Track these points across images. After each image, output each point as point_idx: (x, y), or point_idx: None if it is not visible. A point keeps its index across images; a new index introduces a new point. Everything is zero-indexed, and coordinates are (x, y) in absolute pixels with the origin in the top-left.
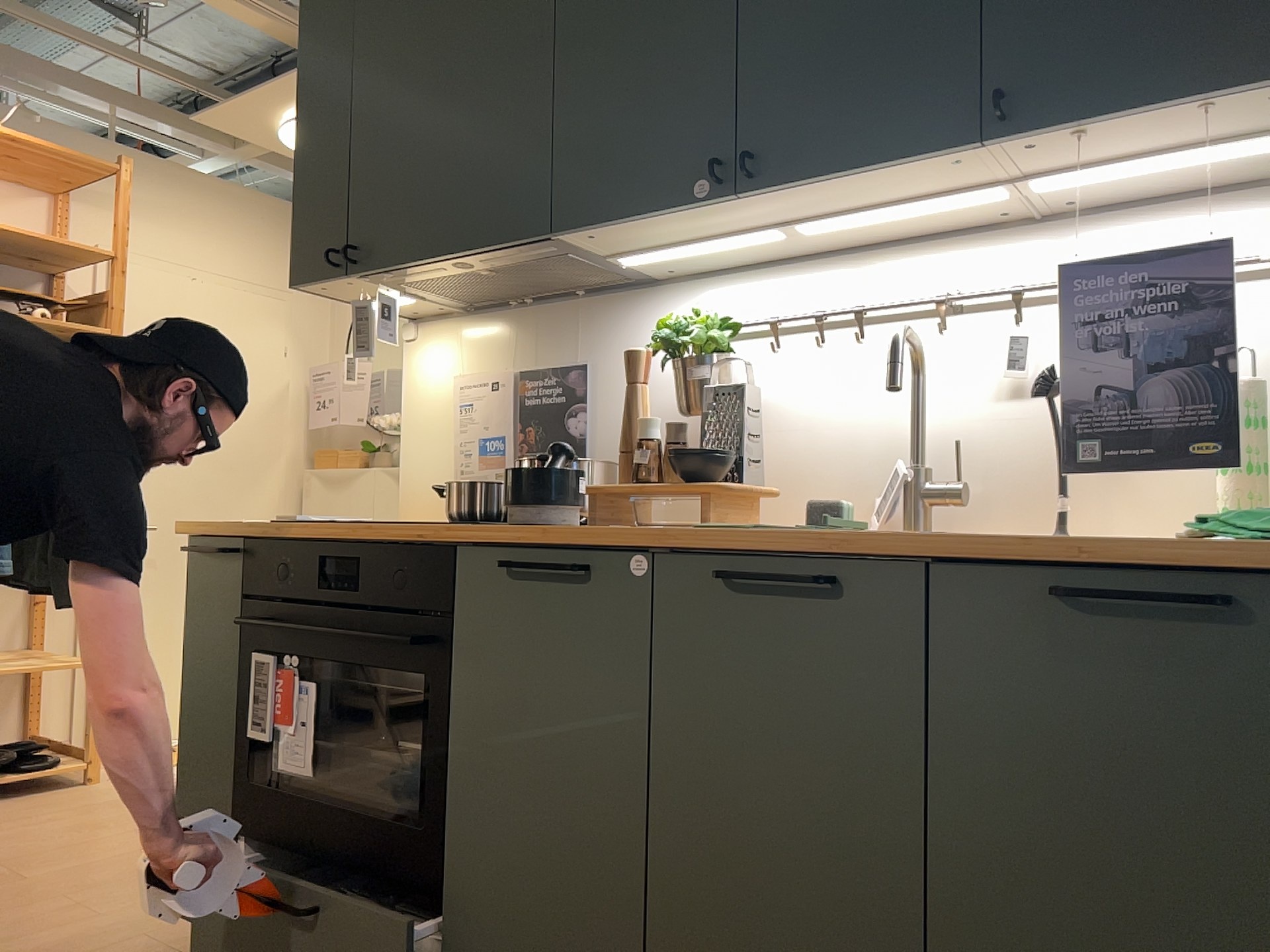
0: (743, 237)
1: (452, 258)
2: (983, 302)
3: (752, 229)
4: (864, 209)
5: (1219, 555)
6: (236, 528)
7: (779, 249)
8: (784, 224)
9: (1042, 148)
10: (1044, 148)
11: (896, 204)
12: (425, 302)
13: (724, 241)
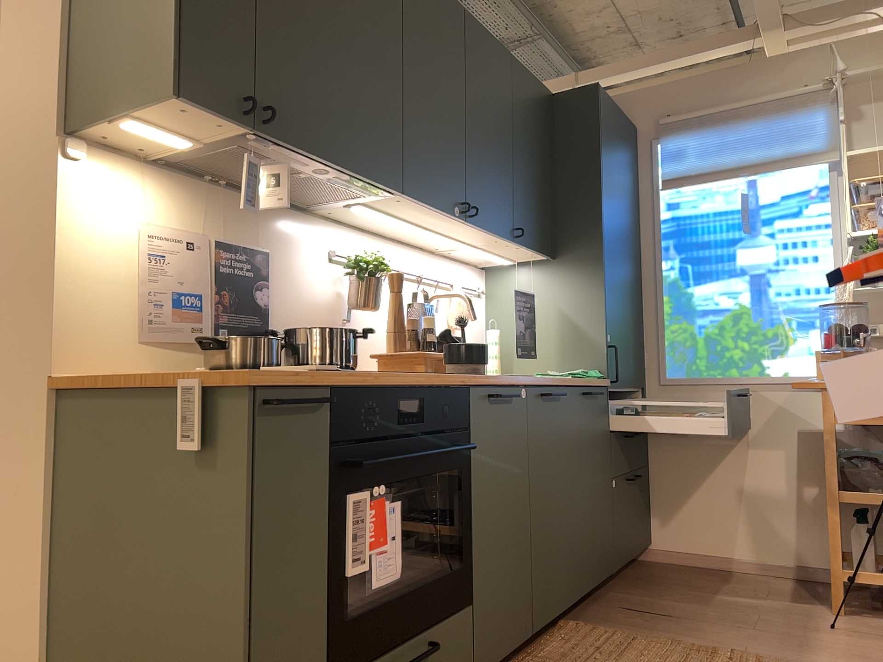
0: (410, 224)
1: (336, 168)
2: (426, 280)
3: (418, 223)
4: (448, 235)
5: (594, 382)
6: (332, 378)
7: (380, 226)
8: (427, 228)
9: (507, 245)
10: (508, 245)
11: (455, 238)
12: (168, 147)
13: (402, 222)
